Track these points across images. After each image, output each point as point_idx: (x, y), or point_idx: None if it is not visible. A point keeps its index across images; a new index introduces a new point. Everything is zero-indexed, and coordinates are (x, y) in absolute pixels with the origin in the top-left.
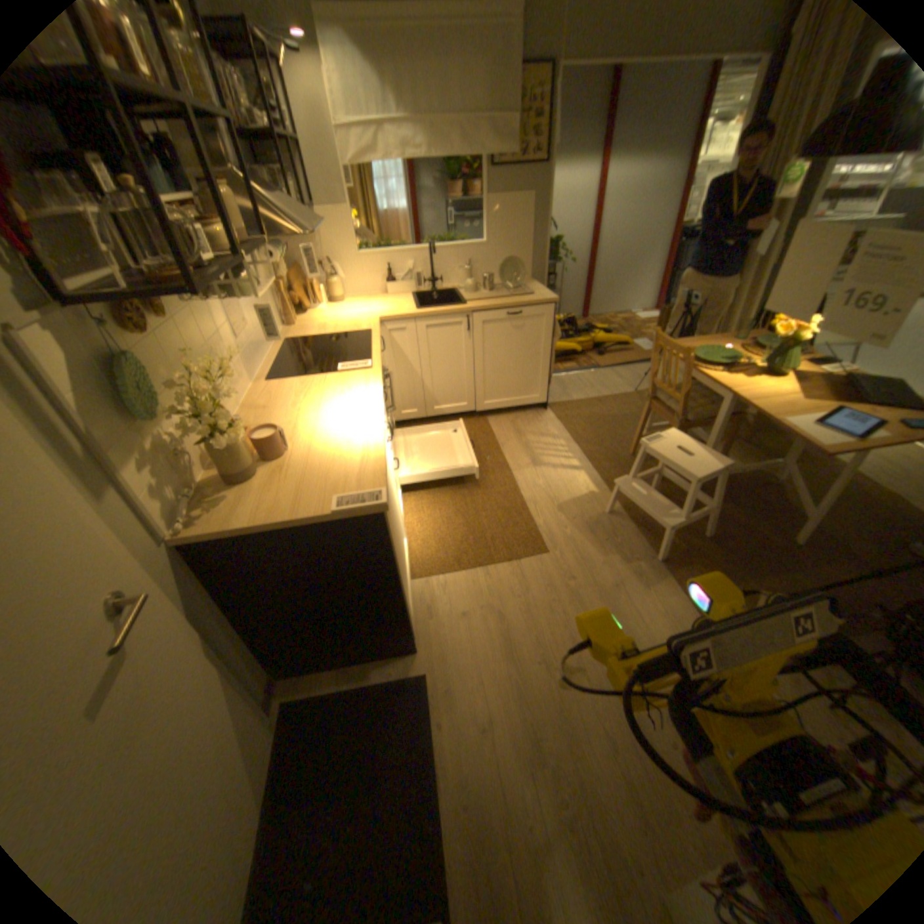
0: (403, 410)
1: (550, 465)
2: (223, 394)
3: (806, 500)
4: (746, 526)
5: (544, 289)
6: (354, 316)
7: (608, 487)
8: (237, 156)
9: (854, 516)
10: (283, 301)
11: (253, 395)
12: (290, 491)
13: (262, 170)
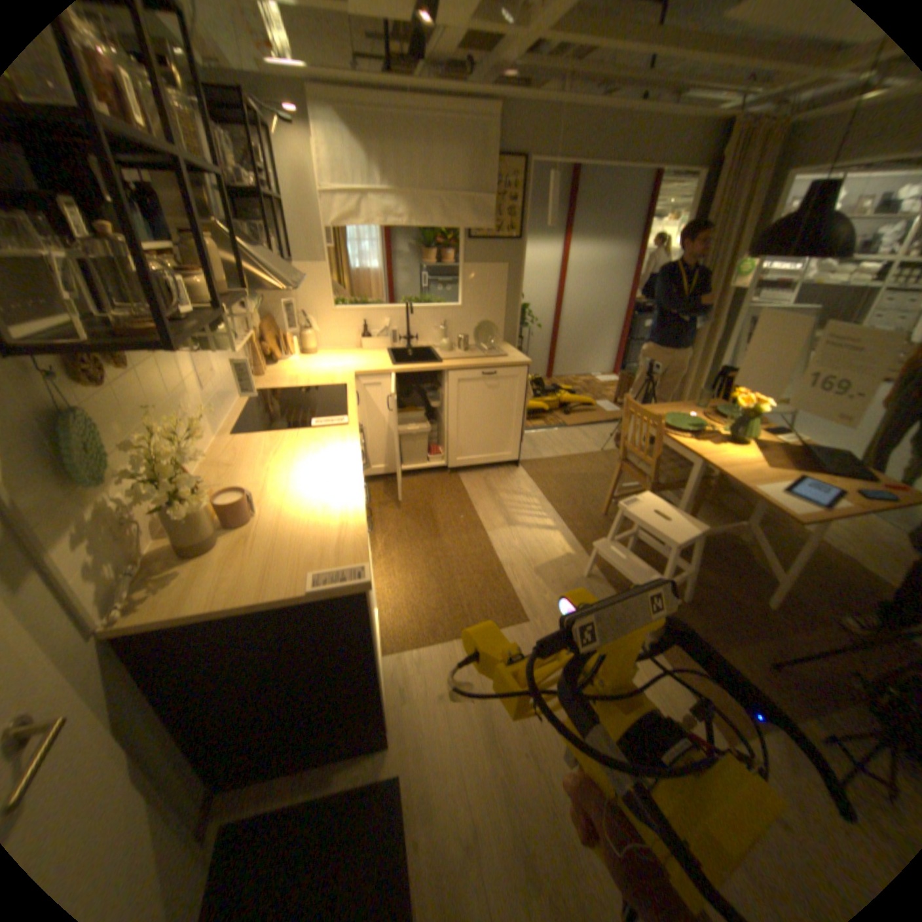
0: (373, 464)
1: (525, 524)
2: (182, 450)
3: (771, 563)
4: (720, 590)
5: (515, 351)
6: (328, 368)
7: (583, 548)
8: (223, 209)
9: (817, 579)
10: (252, 350)
11: (214, 449)
12: (256, 565)
13: (243, 224)
